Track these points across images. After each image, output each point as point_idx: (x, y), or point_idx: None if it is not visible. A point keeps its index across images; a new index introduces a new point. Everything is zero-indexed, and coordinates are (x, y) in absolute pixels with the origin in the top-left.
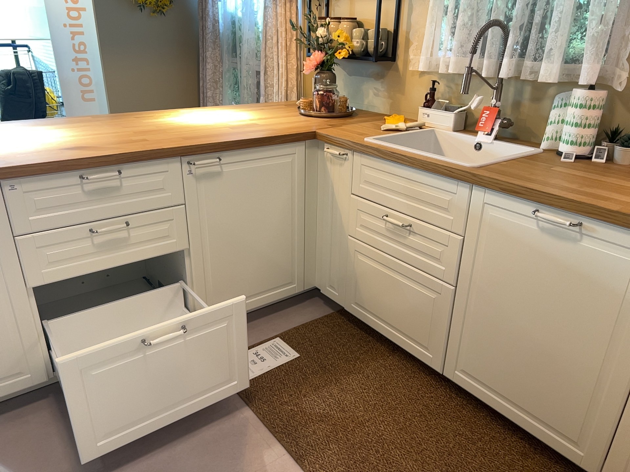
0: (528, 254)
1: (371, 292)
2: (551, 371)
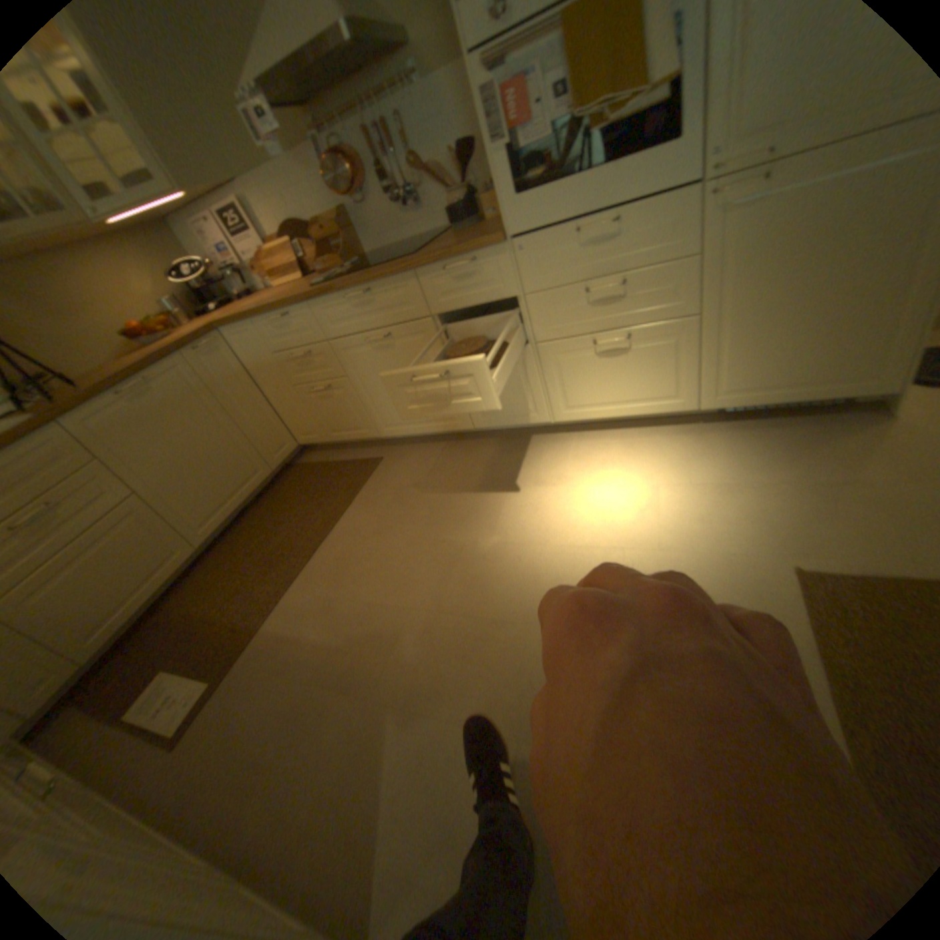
0: (142, 418)
1: (87, 602)
2: (218, 457)
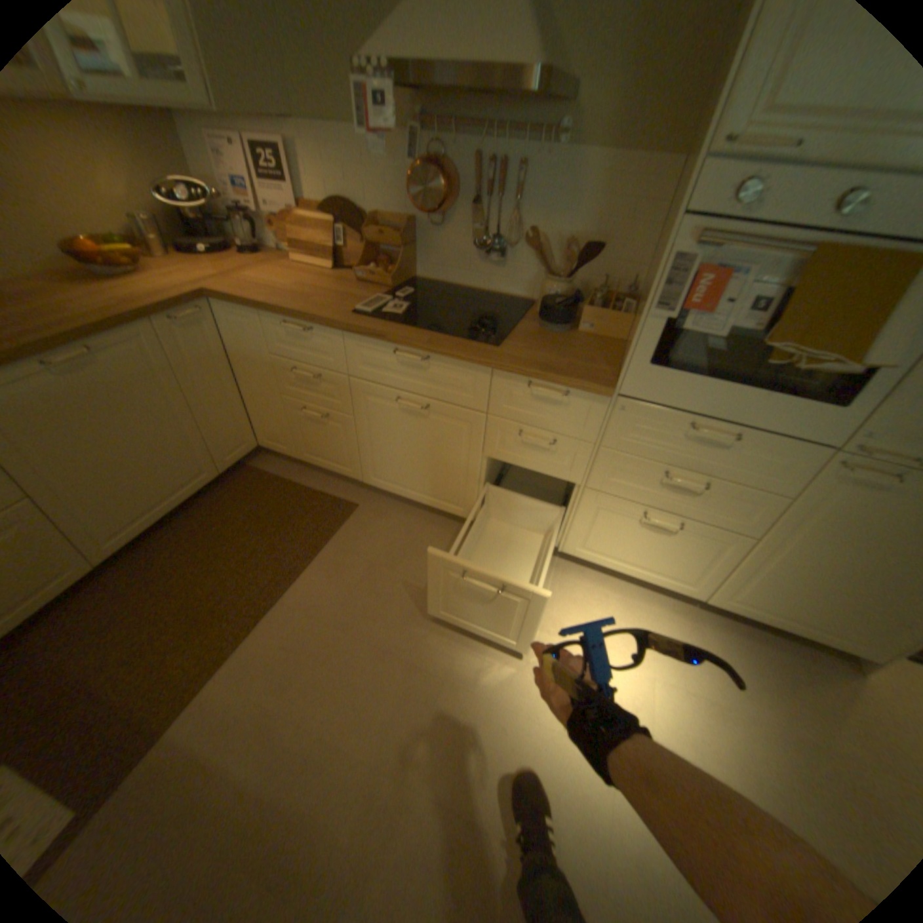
0: (69, 404)
1: None
2: (157, 458)
